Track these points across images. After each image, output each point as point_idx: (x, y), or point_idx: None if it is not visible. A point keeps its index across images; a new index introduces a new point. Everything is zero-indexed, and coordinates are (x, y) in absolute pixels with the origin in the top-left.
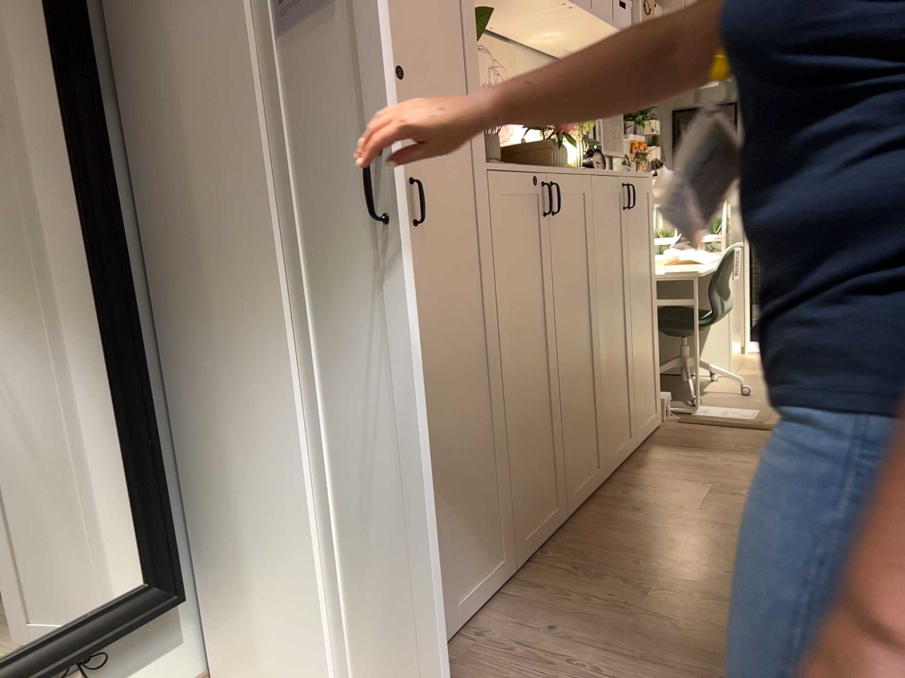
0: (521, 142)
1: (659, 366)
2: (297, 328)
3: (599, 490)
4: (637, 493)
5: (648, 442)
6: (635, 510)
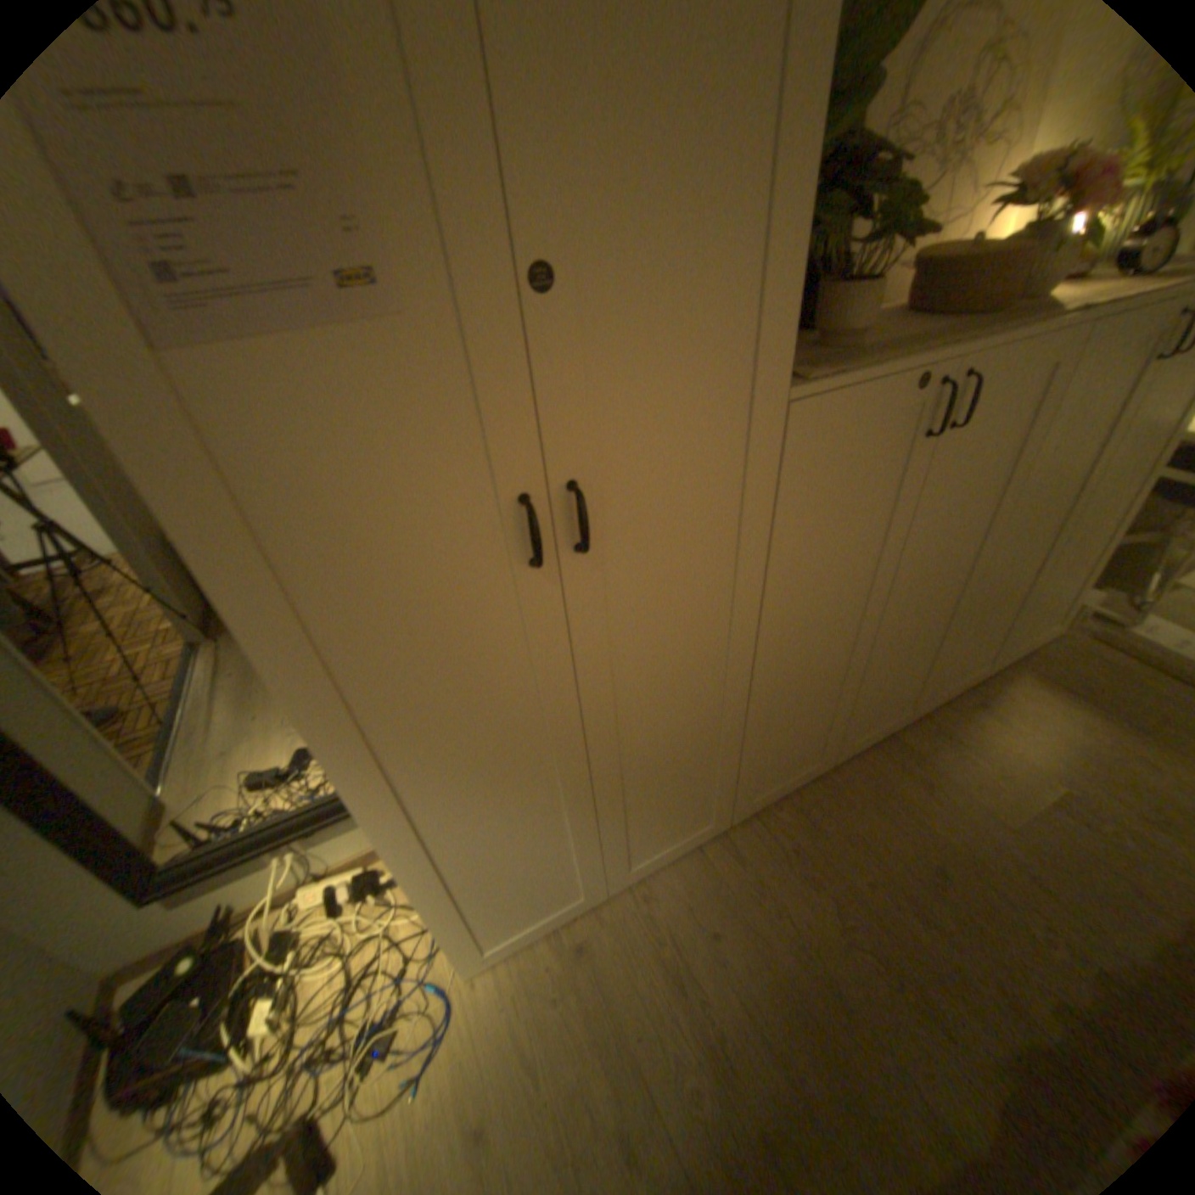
0: (971, 248)
1: (1099, 573)
2: (331, 746)
3: (903, 728)
4: (949, 754)
5: (1021, 663)
6: (927, 785)
